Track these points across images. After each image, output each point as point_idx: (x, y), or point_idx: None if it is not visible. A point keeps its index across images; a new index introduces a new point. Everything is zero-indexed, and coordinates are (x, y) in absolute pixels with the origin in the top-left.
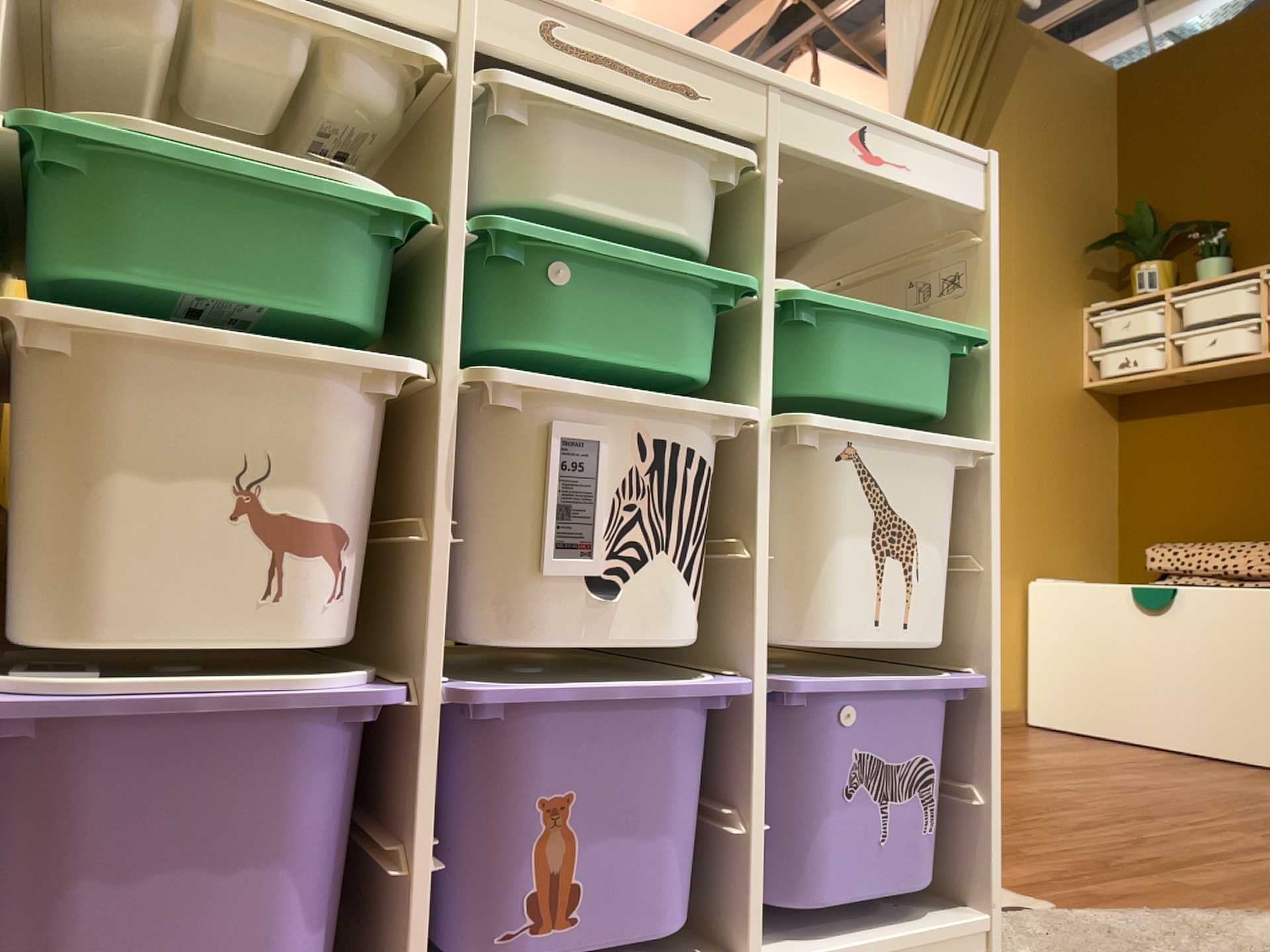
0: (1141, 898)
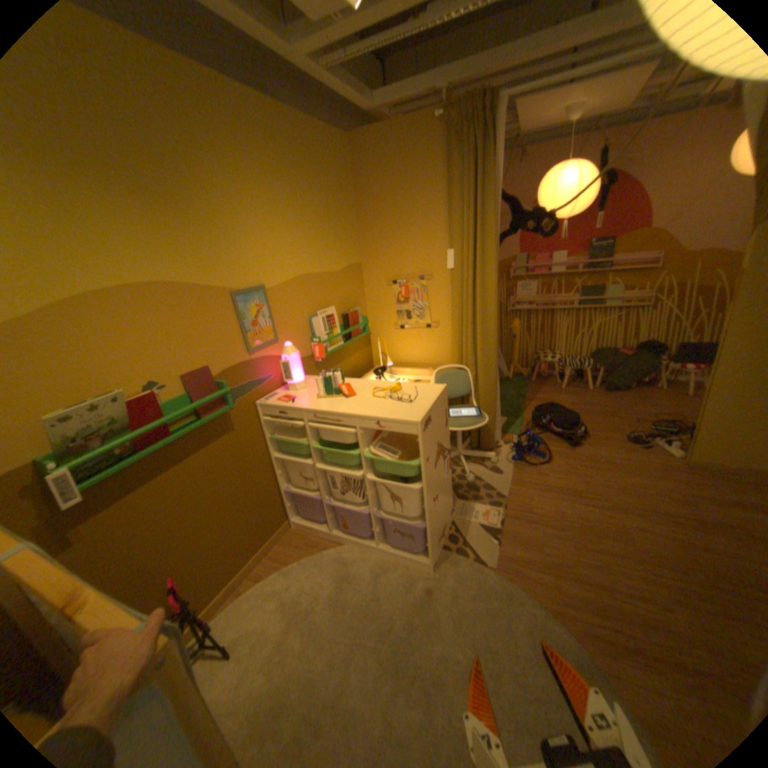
0: (526, 585)
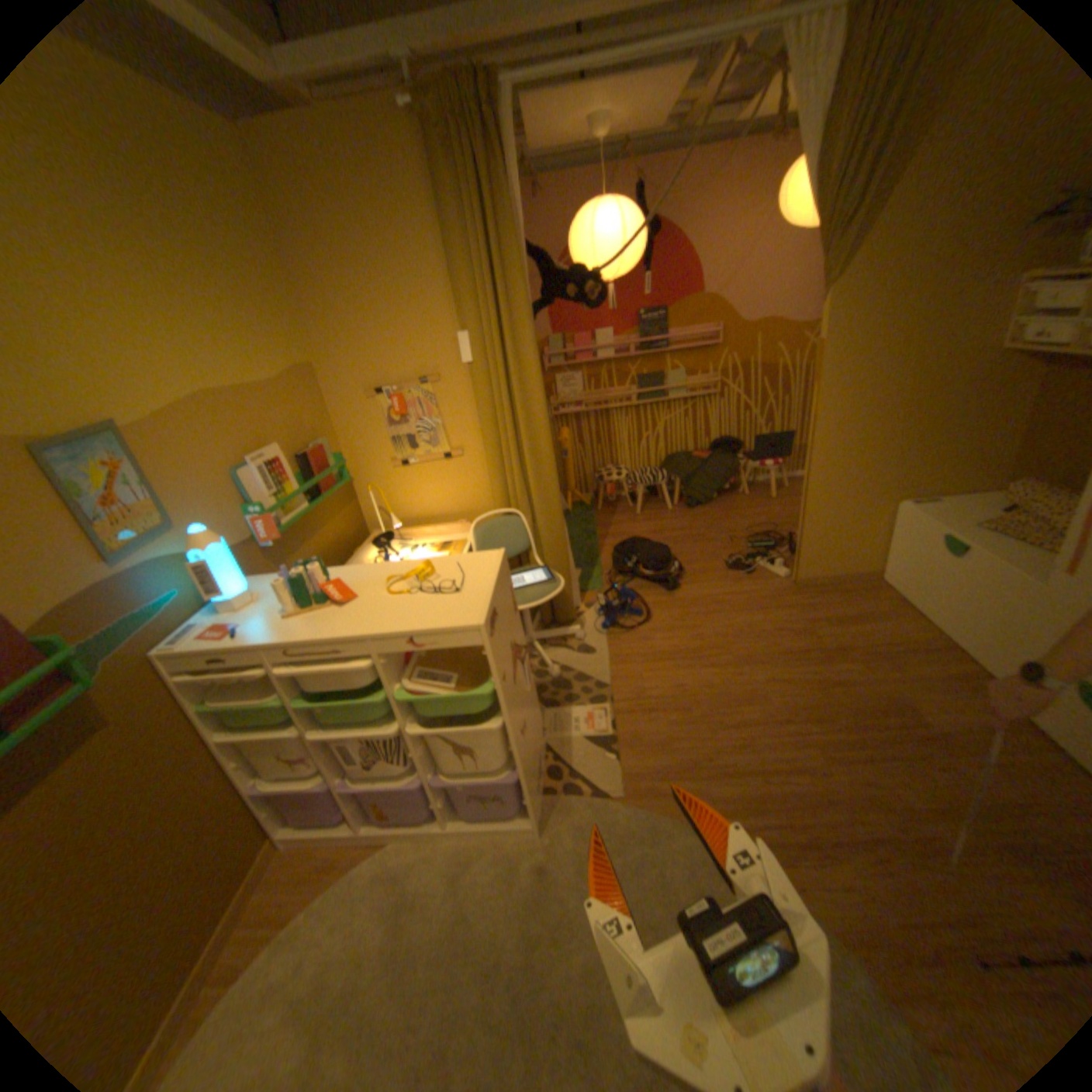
0: (667, 807)
